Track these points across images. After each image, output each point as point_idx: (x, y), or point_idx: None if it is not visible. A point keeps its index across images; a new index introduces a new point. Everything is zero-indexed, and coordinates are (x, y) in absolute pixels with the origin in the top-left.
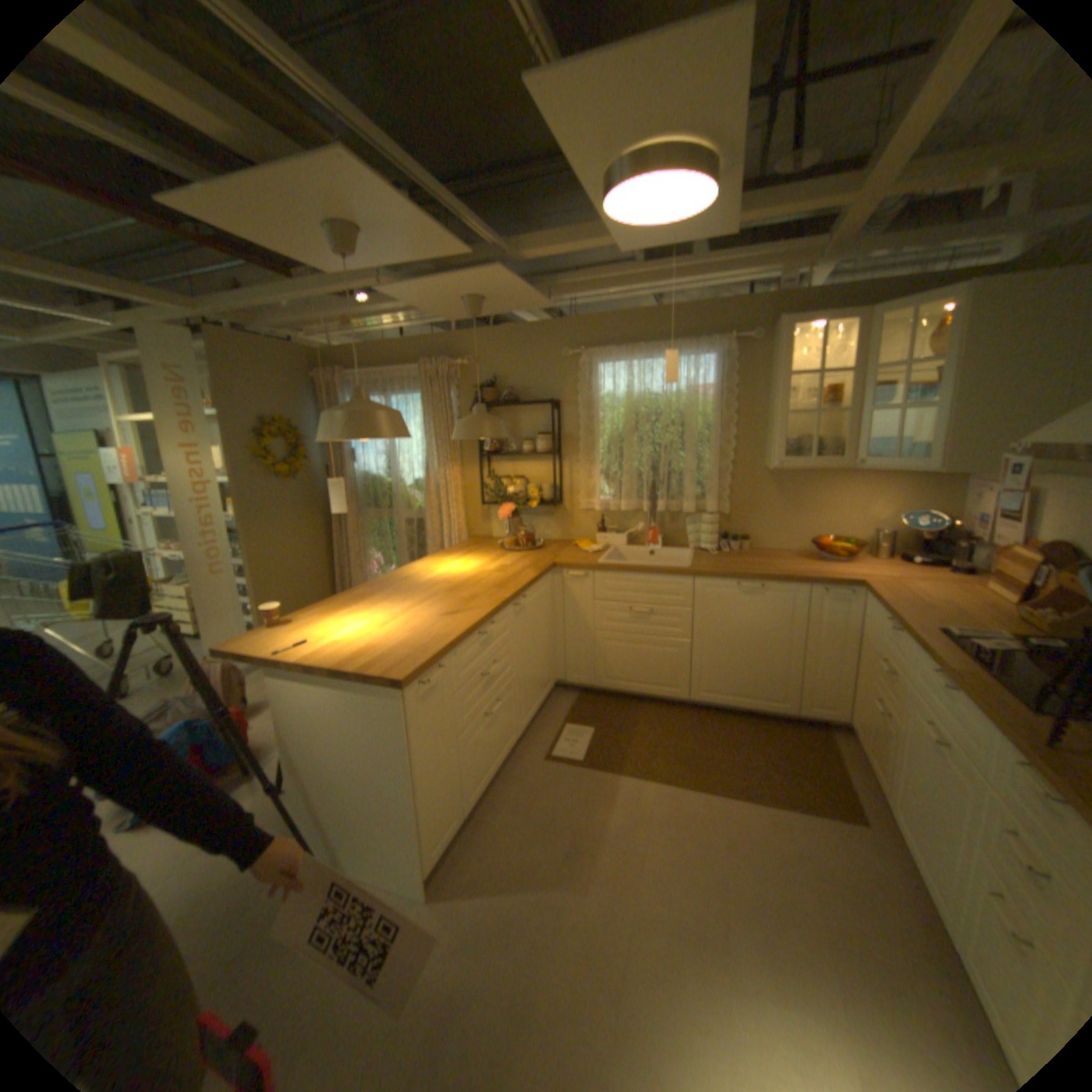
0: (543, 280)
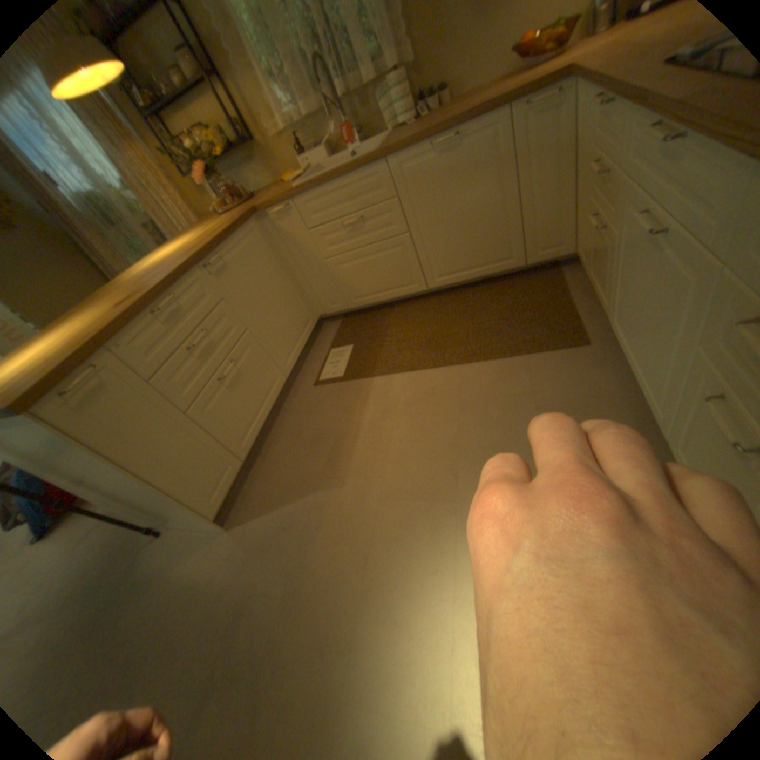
0: None
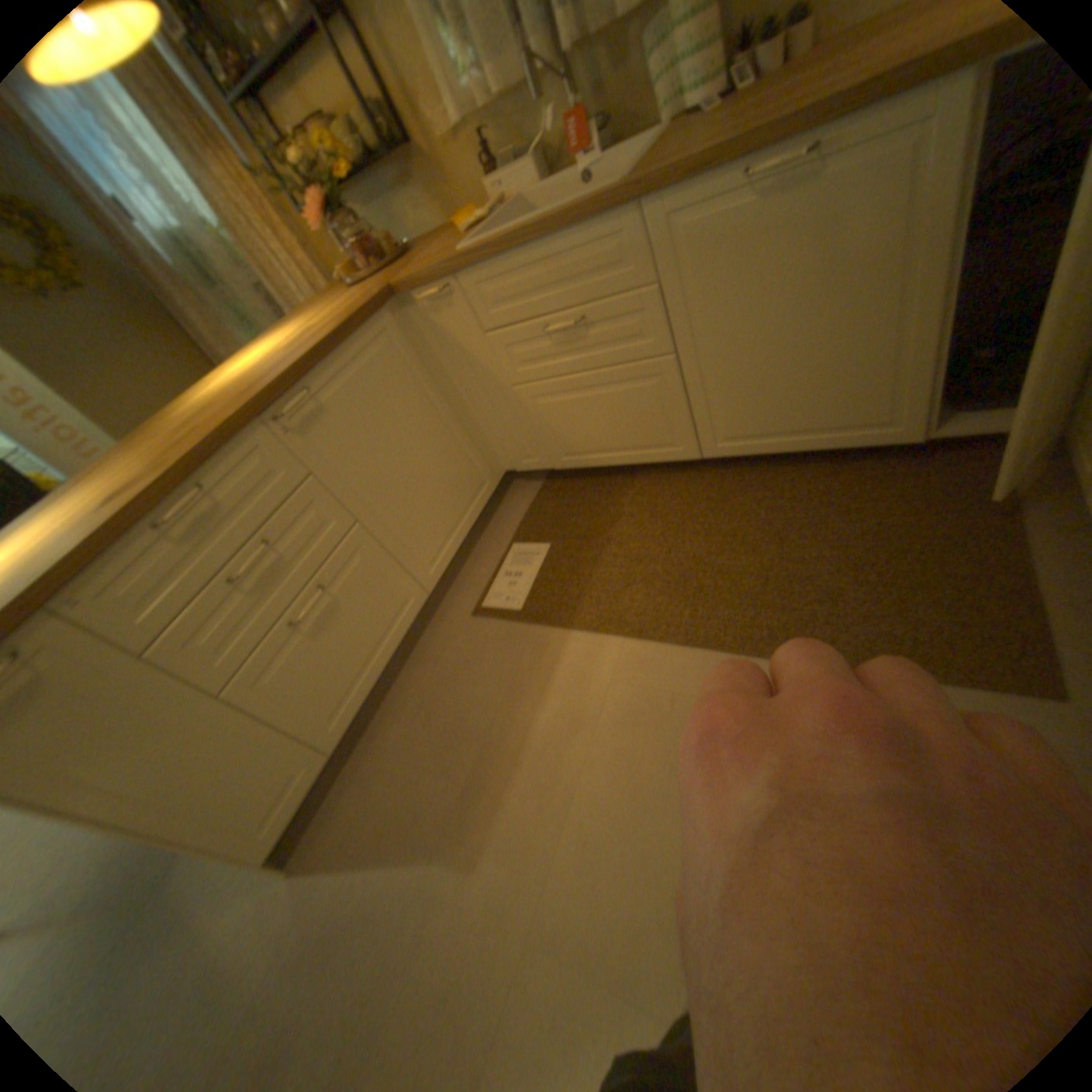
0: None
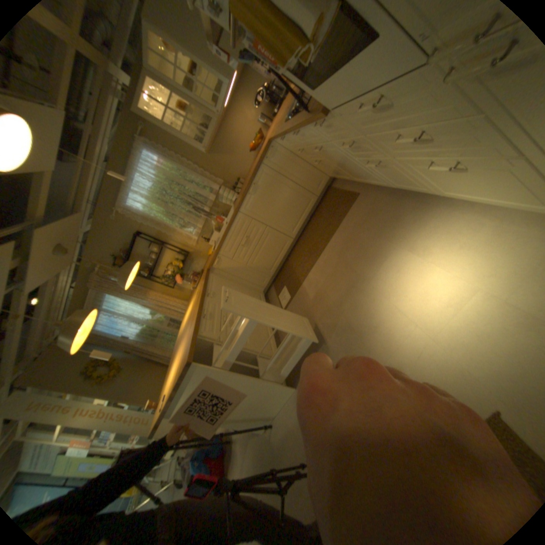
0: (67, 210)
